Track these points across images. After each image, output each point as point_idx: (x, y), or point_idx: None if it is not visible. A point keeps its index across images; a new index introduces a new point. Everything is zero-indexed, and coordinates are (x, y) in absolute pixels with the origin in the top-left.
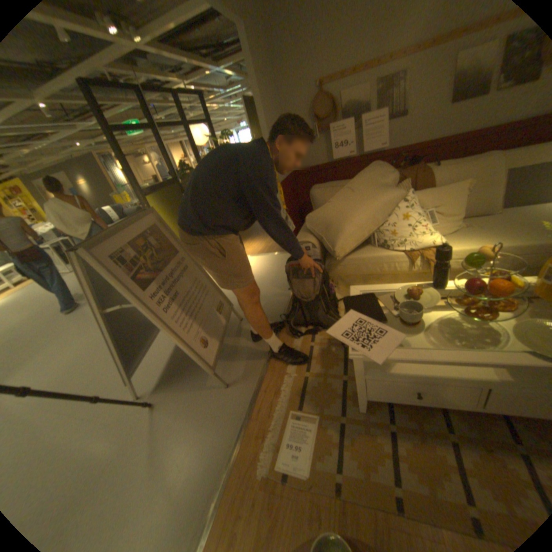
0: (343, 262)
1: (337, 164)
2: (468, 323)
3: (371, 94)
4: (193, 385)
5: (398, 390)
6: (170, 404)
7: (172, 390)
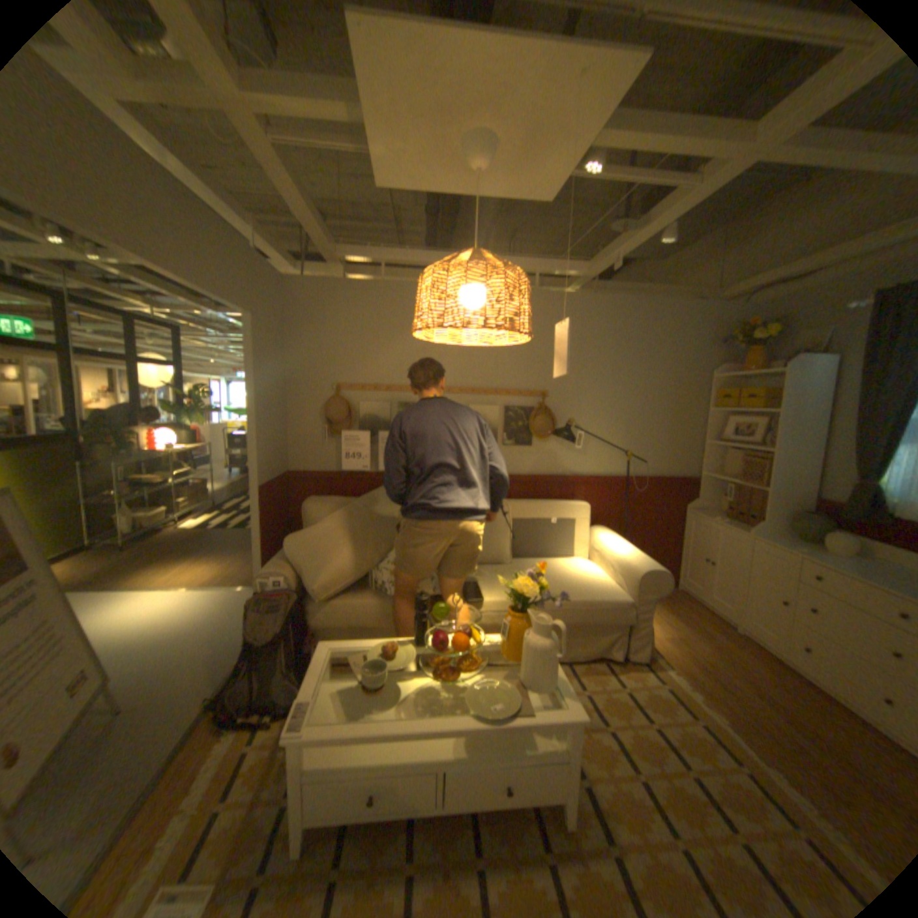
0: (326, 608)
1: (348, 475)
2: (439, 689)
3: (392, 413)
4: None
5: (345, 795)
6: None
7: None
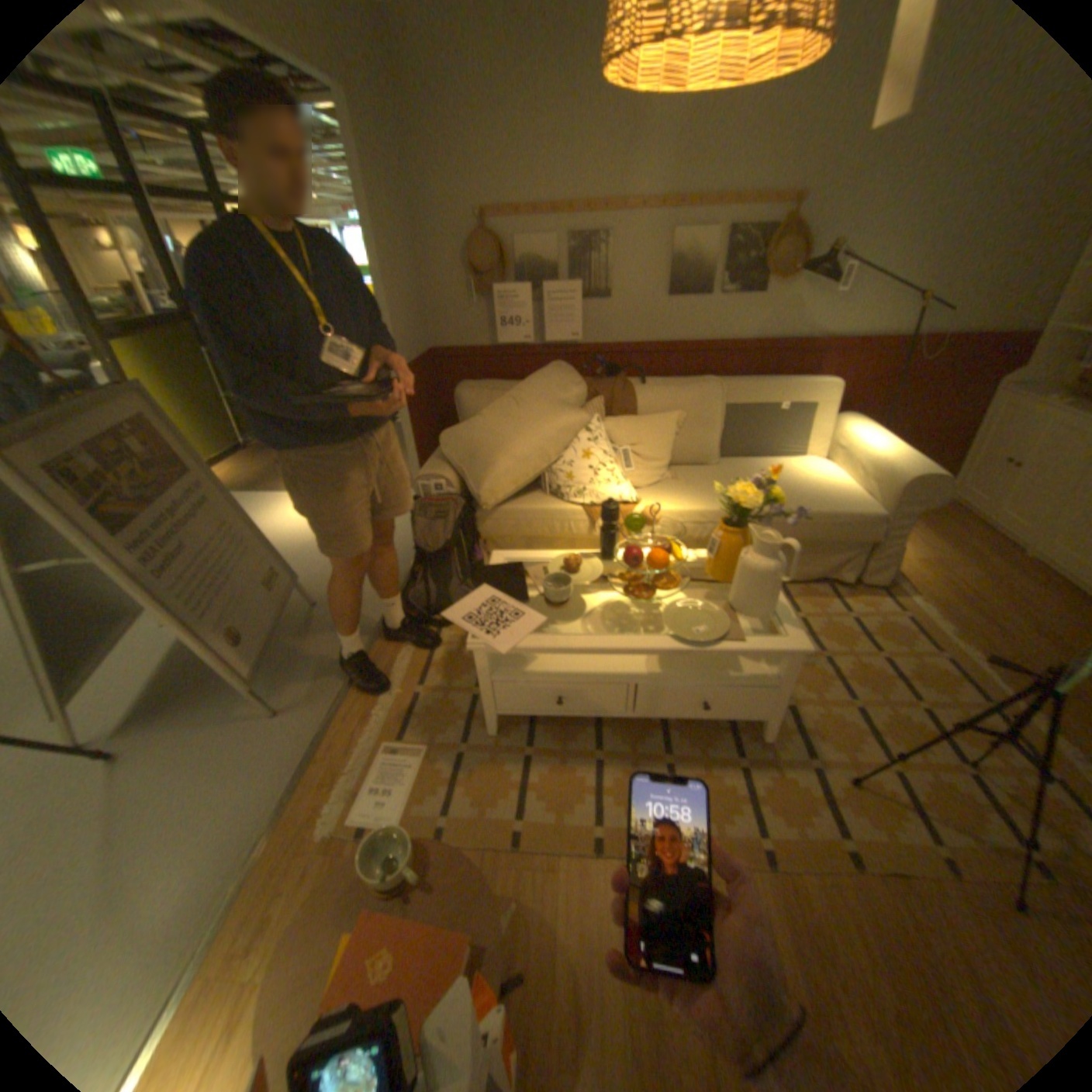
0: (495, 515)
1: (505, 352)
2: (628, 606)
3: (560, 254)
4: (204, 718)
5: (534, 695)
6: (153, 751)
7: (159, 728)
